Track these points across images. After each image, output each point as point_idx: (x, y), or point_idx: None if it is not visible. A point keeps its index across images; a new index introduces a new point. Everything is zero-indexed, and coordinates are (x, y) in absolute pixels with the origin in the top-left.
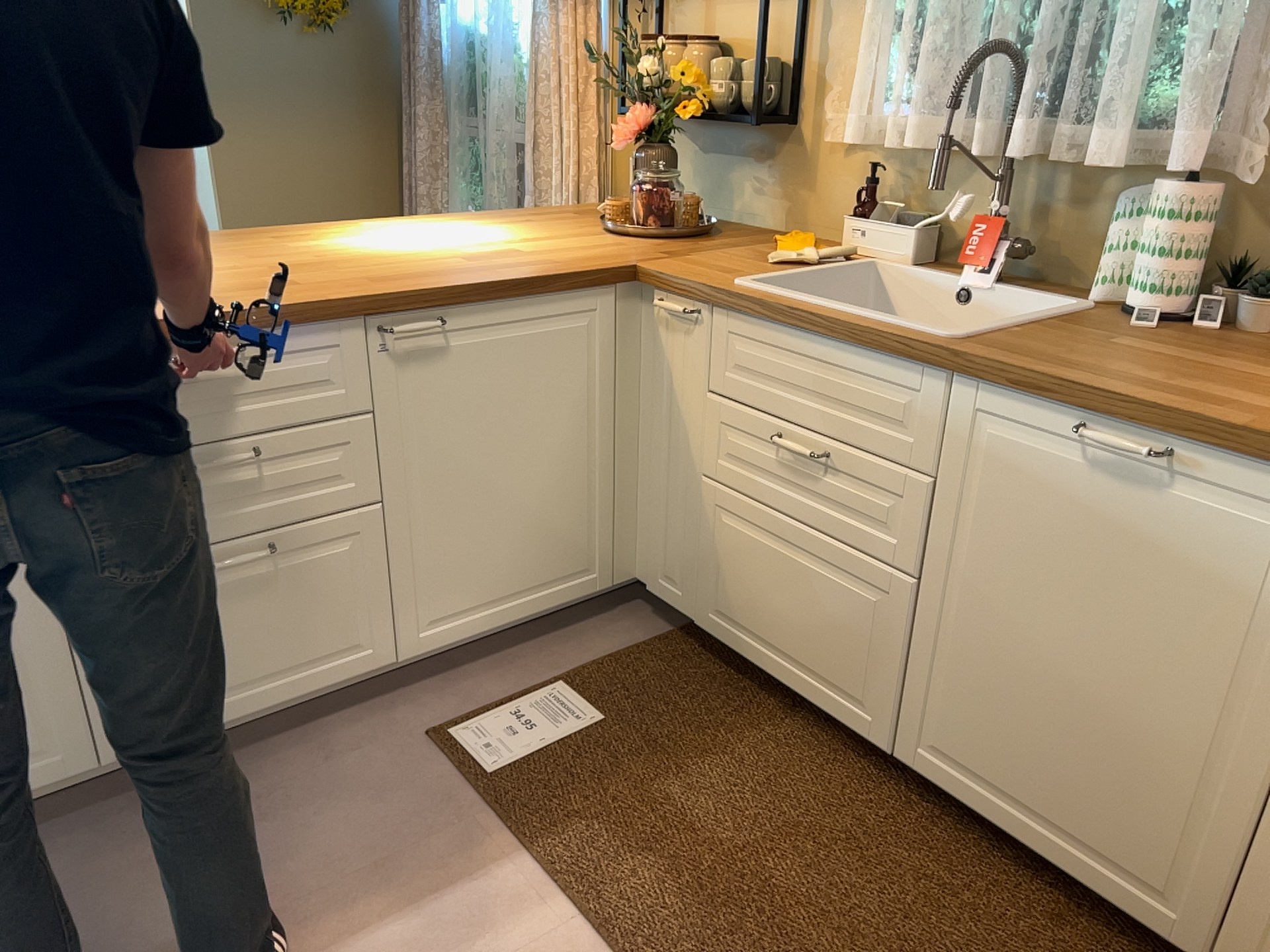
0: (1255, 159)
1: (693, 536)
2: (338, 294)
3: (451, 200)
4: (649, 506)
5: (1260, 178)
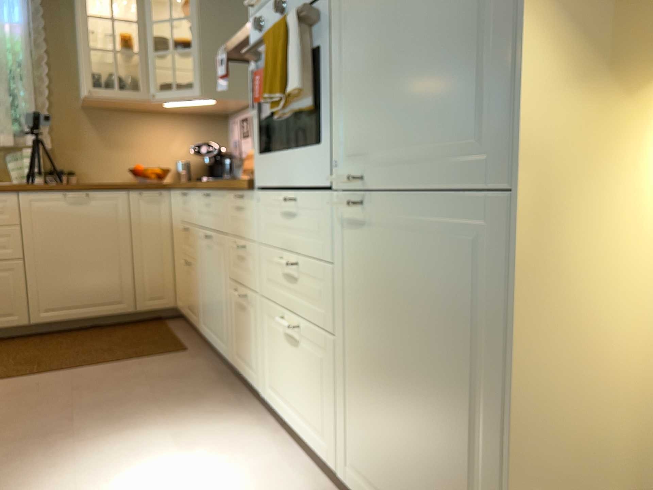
0: (48, 141)
1: None
2: None
3: None
4: None
5: (51, 146)
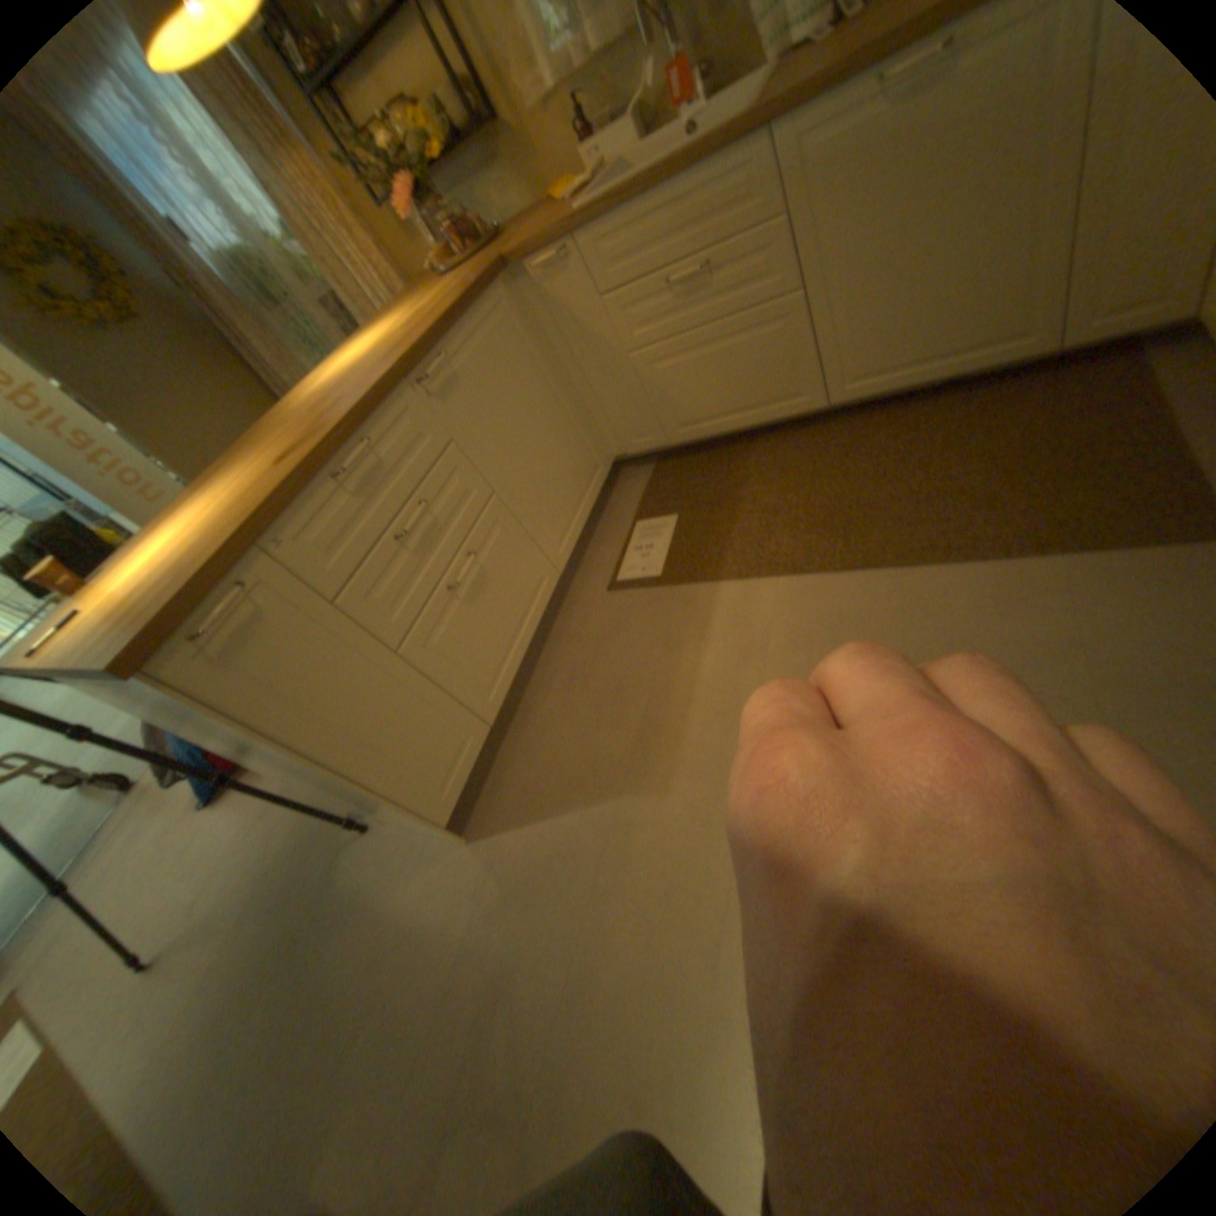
0: None
1: (641, 397)
2: (381, 375)
3: None
4: (601, 408)
5: None
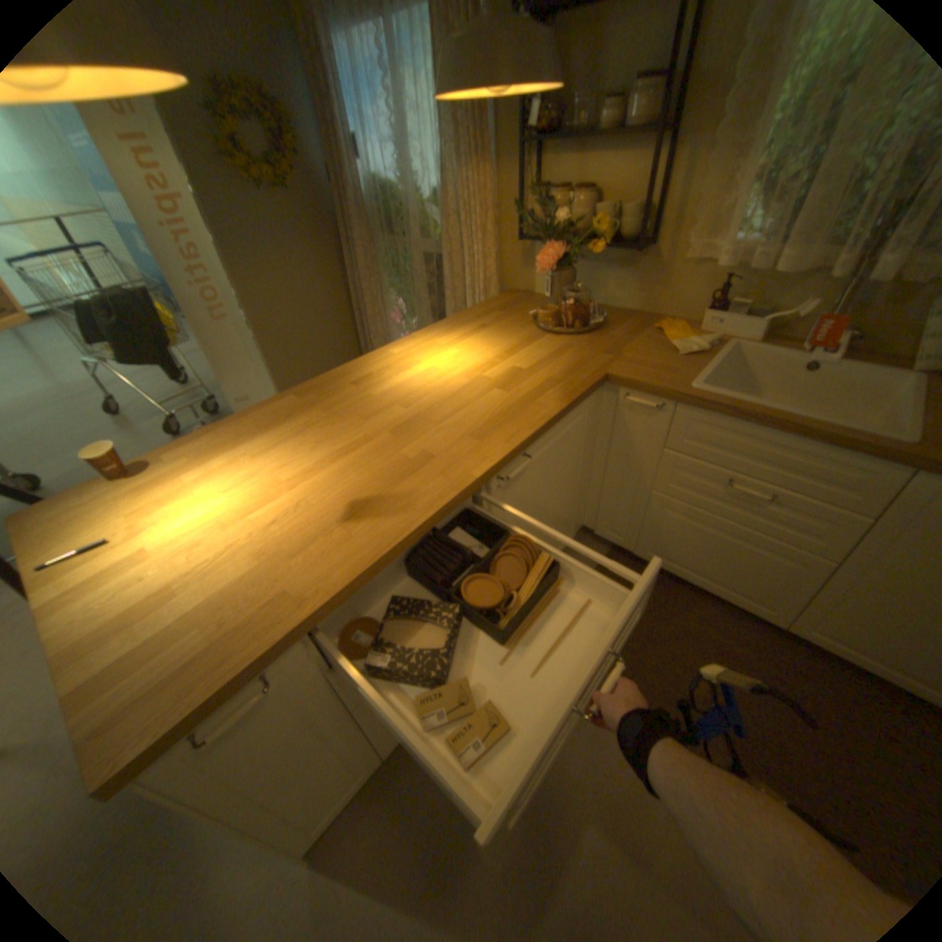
0: None
1: (638, 516)
2: (474, 467)
3: (381, 288)
4: (598, 495)
5: None
